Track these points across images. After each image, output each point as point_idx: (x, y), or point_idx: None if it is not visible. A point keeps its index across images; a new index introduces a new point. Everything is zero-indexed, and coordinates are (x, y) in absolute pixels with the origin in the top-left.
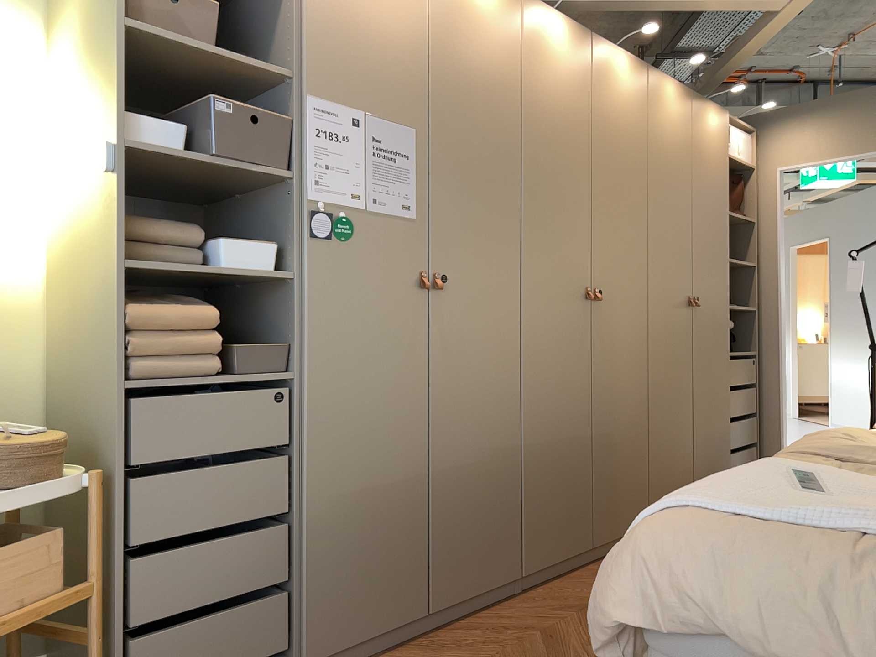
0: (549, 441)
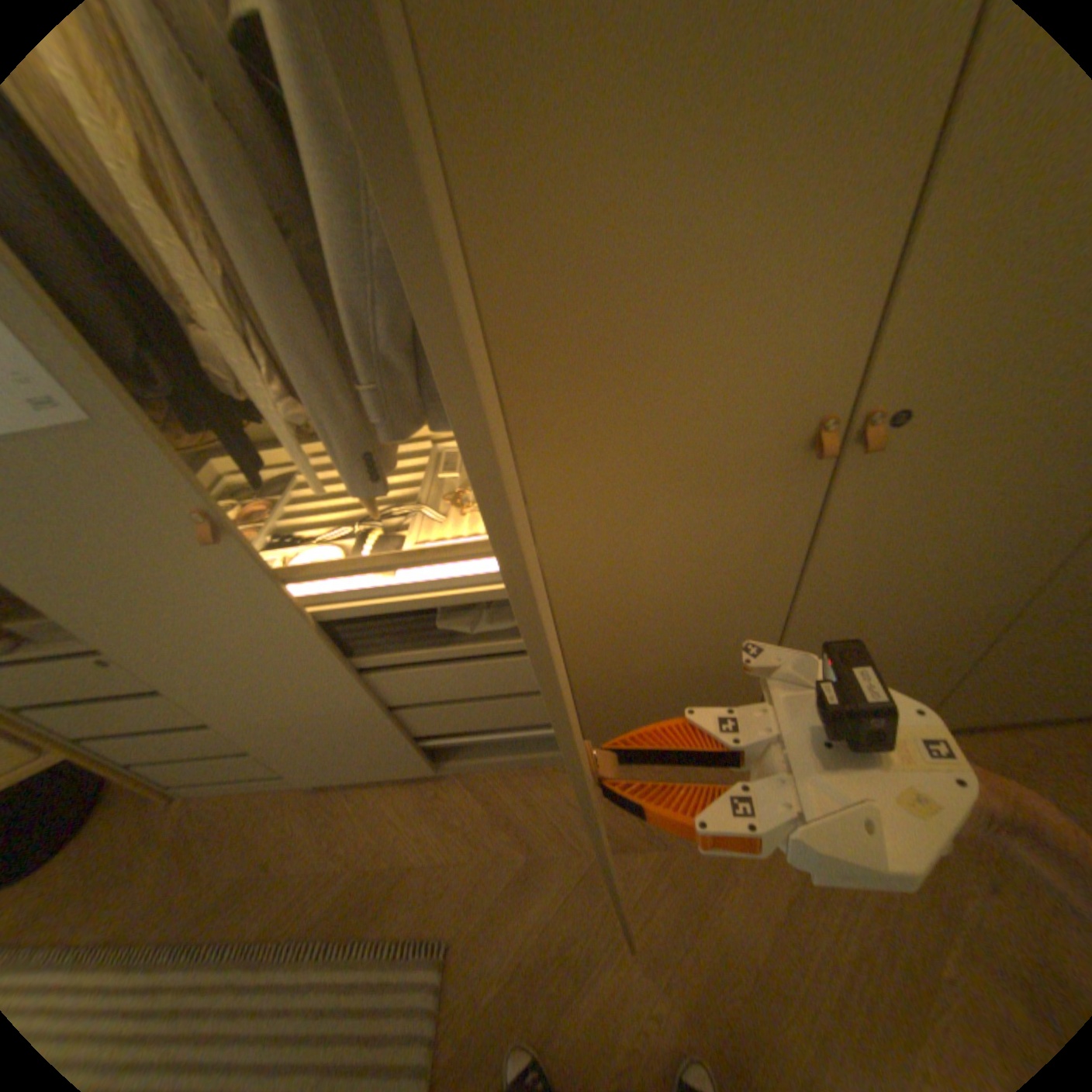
0: (637, 675)
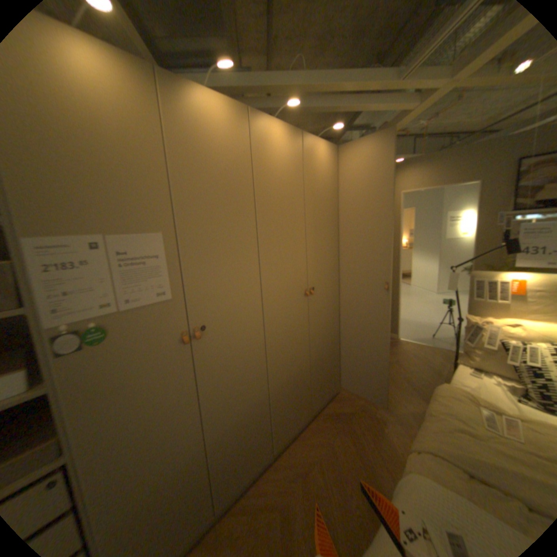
0: (285, 382)
